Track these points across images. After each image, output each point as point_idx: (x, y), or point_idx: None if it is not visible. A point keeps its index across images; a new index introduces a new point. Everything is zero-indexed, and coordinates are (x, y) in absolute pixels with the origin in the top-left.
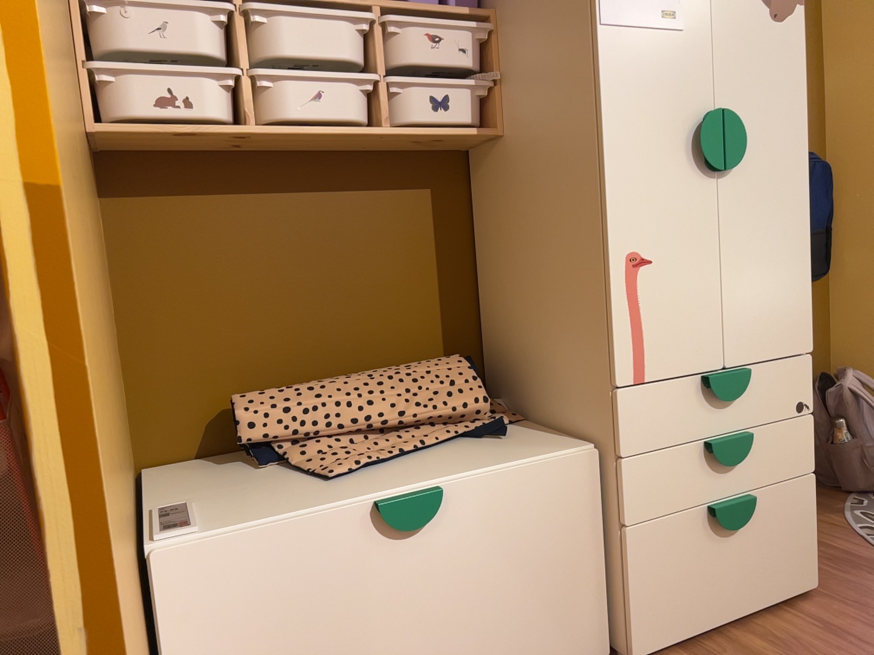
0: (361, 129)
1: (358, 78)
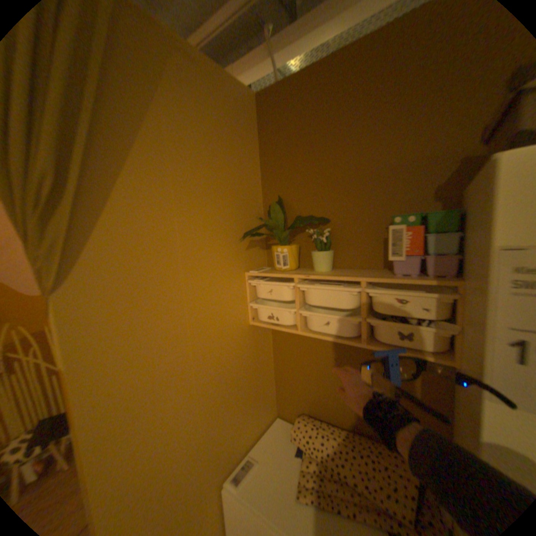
0: (348, 342)
1: (347, 318)
